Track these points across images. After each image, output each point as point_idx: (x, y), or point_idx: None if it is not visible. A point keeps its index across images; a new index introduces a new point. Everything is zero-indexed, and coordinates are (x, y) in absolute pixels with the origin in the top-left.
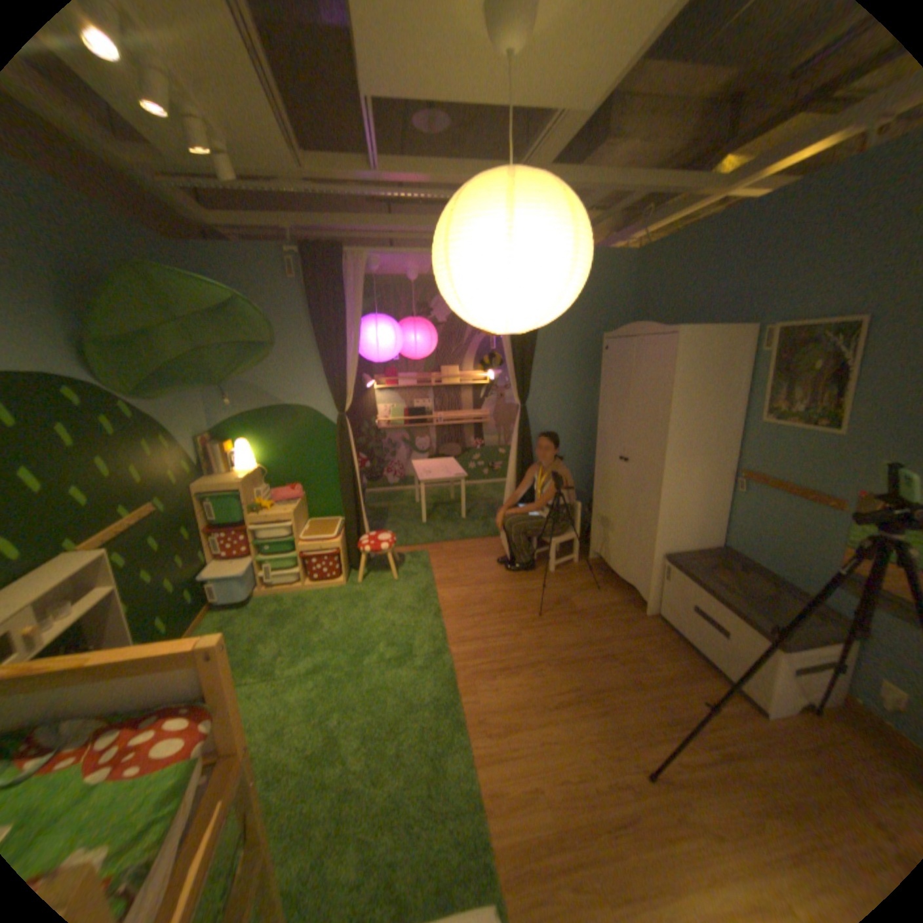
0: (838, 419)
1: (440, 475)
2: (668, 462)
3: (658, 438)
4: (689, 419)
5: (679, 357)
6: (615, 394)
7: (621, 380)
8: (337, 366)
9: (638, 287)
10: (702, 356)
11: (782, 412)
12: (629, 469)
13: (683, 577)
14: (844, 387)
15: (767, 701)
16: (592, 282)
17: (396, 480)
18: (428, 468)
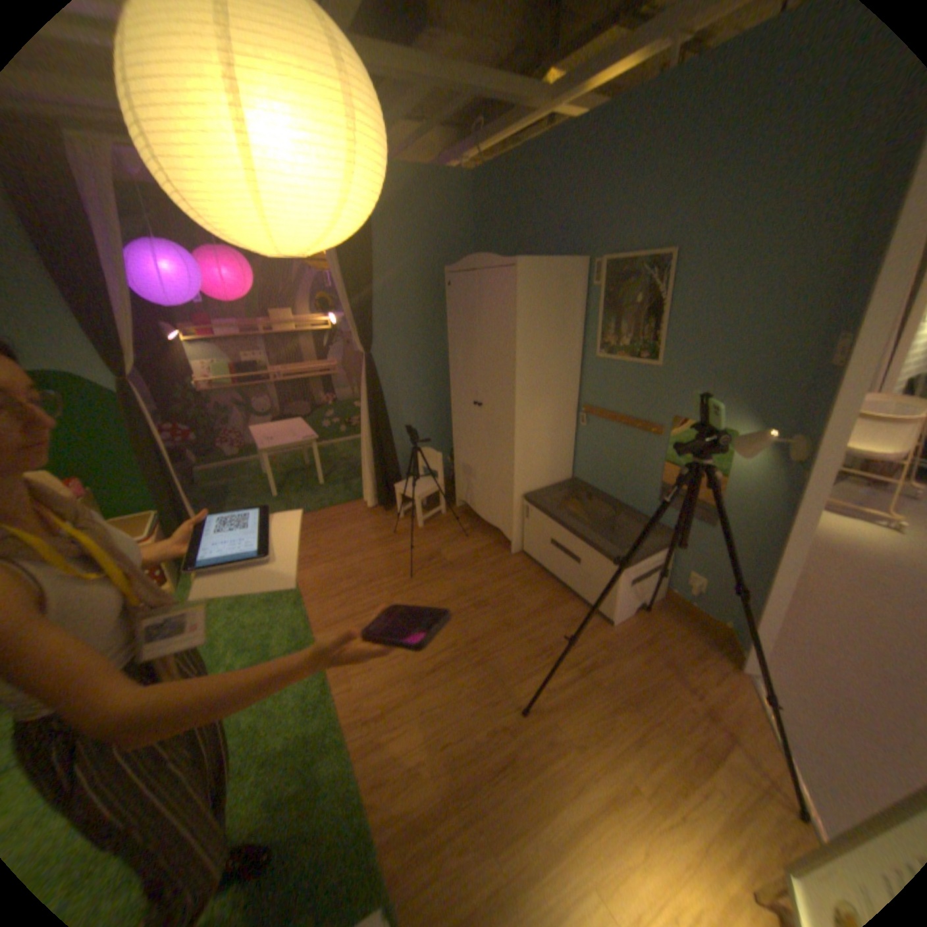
0: (656, 352)
1: (285, 440)
2: (517, 405)
3: (506, 380)
4: (533, 359)
5: (519, 293)
6: (462, 336)
7: (467, 320)
8: (96, 312)
9: (477, 215)
10: (541, 292)
11: (611, 347)
12: (484, 414)
13: (539, 515)
14: (659, 321)
15: (612, 612)
16: (428, 206)
17: (234, 451)
18: (270, 433)
